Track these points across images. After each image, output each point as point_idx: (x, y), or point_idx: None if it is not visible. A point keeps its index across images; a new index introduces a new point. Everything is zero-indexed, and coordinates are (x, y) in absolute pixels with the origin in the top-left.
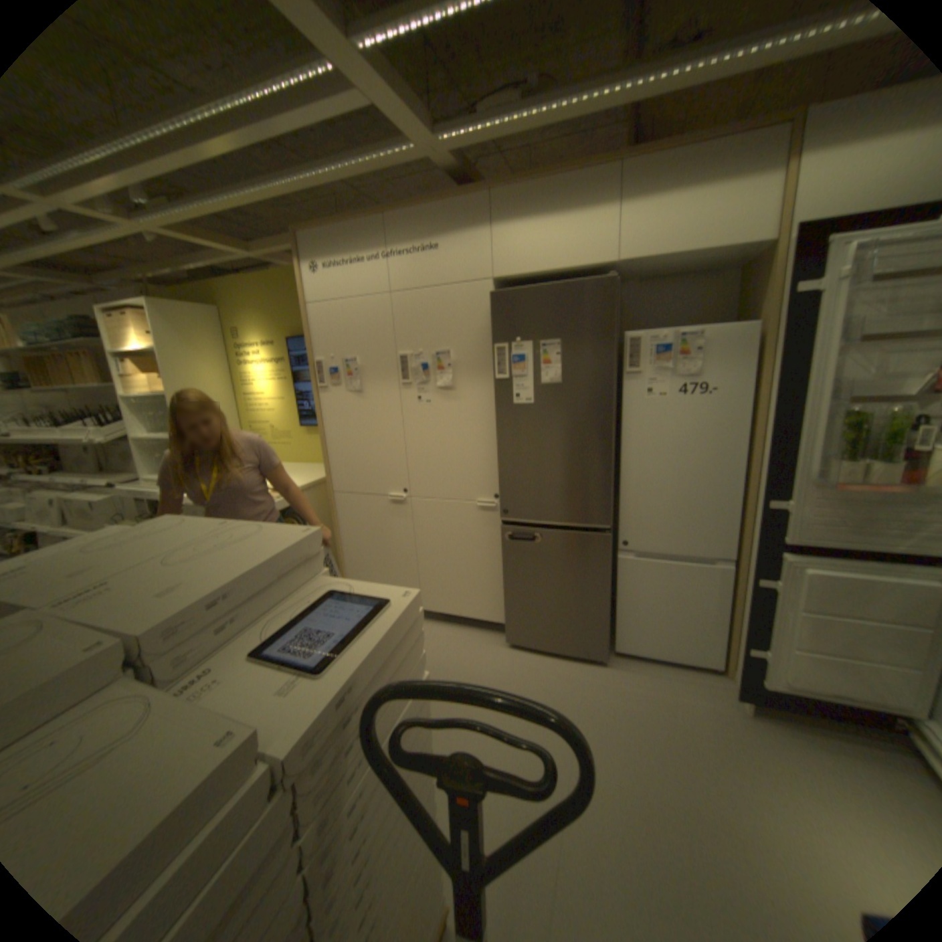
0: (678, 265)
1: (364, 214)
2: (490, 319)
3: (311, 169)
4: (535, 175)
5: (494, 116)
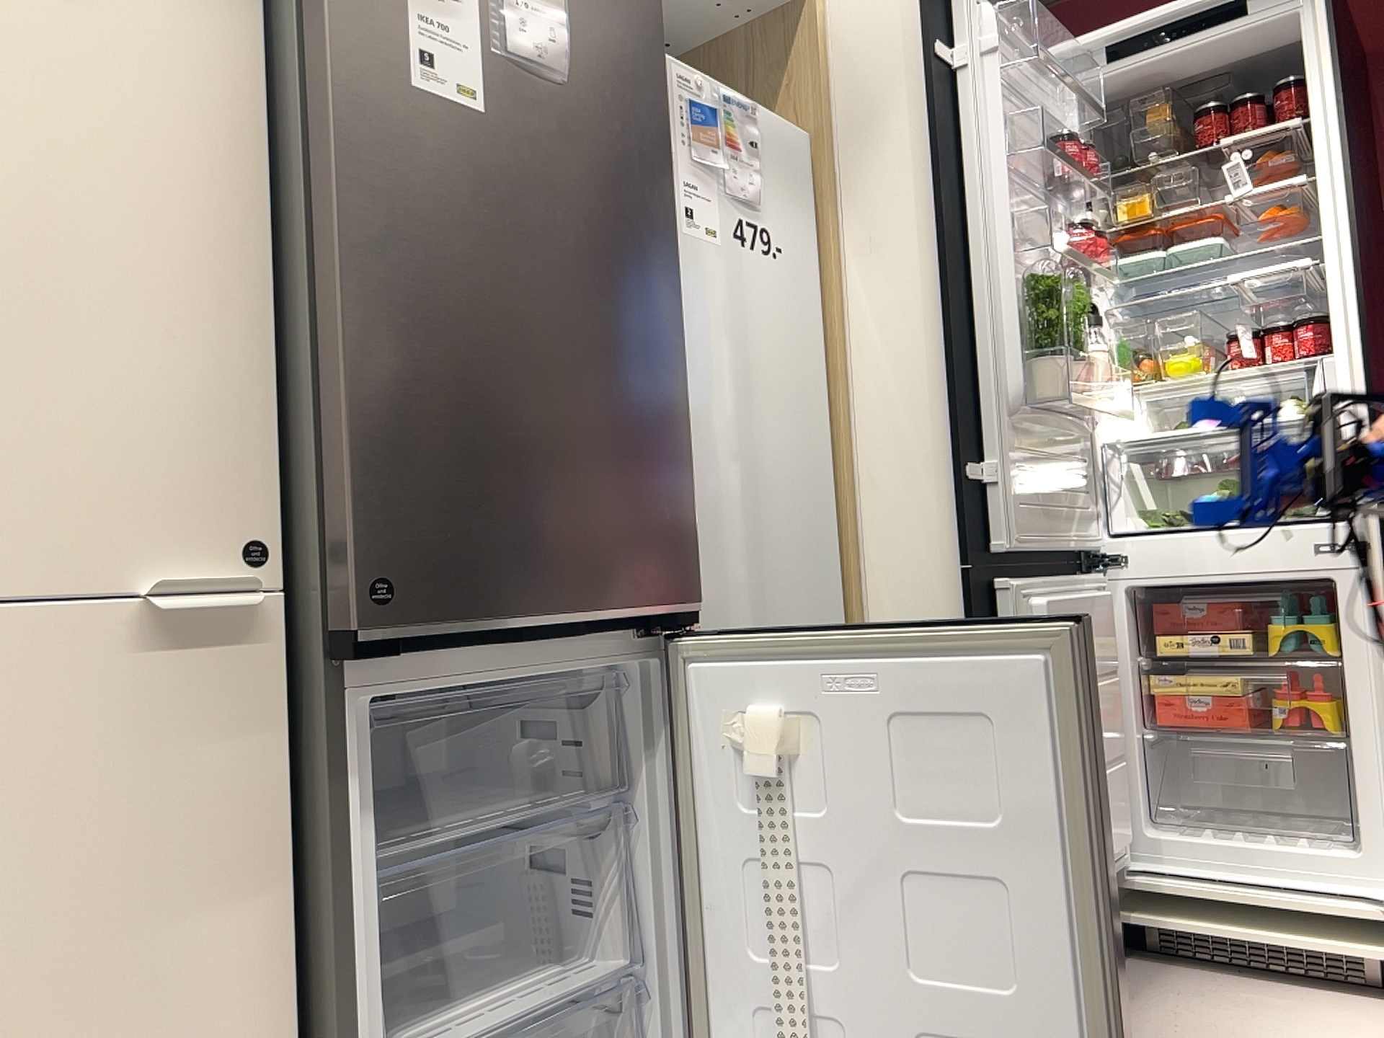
0: None
1: None
2: None
3: None
4: None
5: None
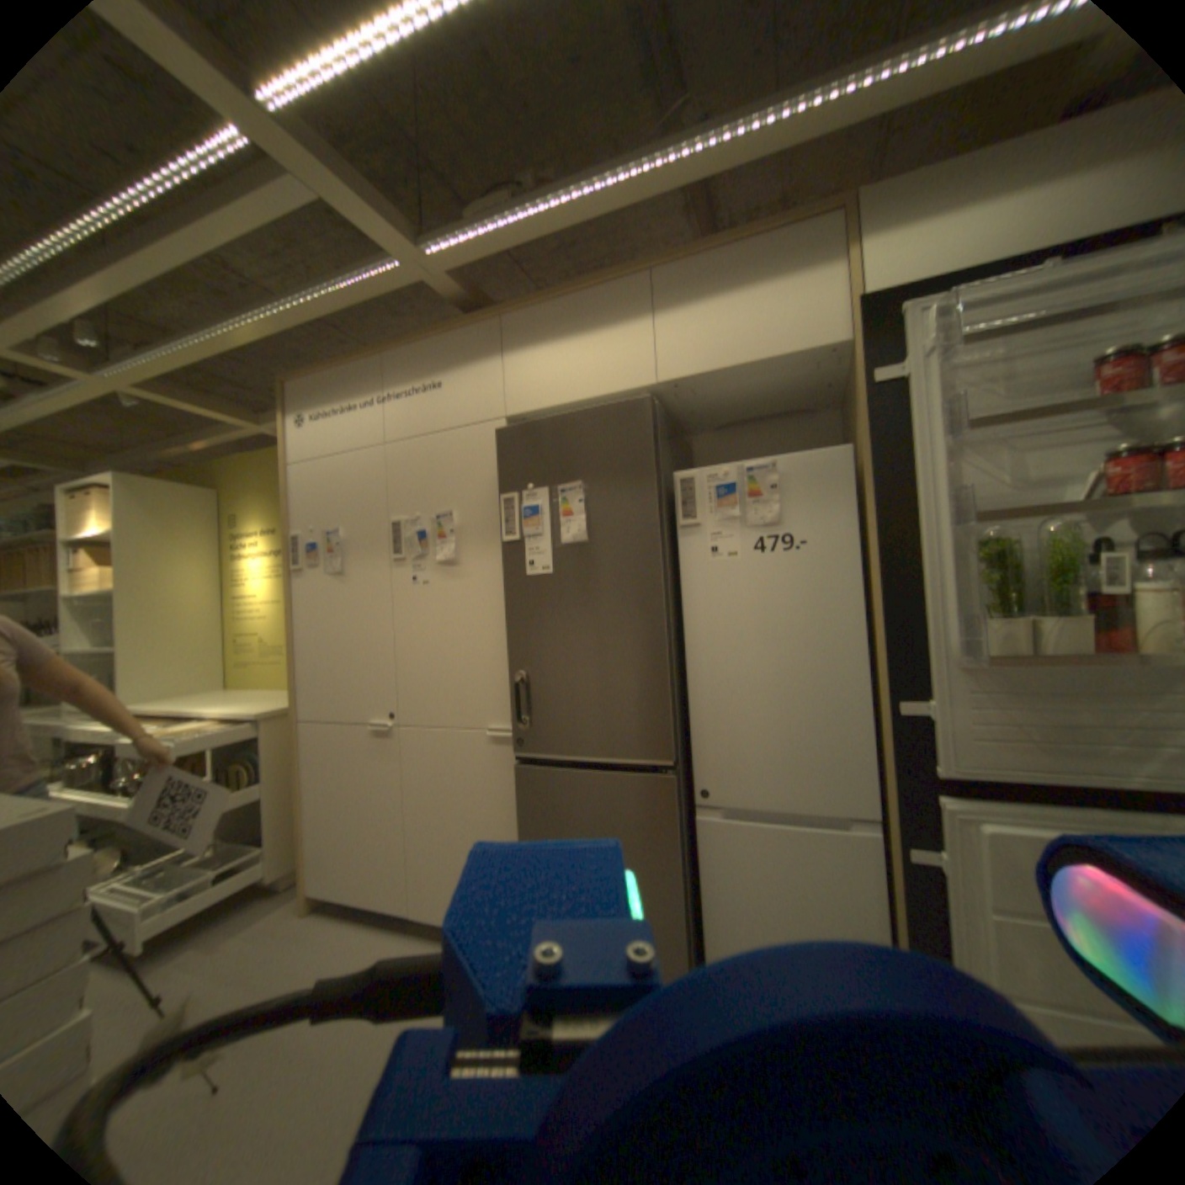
0: (745, 394)
1: (358, 356)
2: (502, 467)
3: (287, 301)
4: (549, 294)
5: (483, 222)
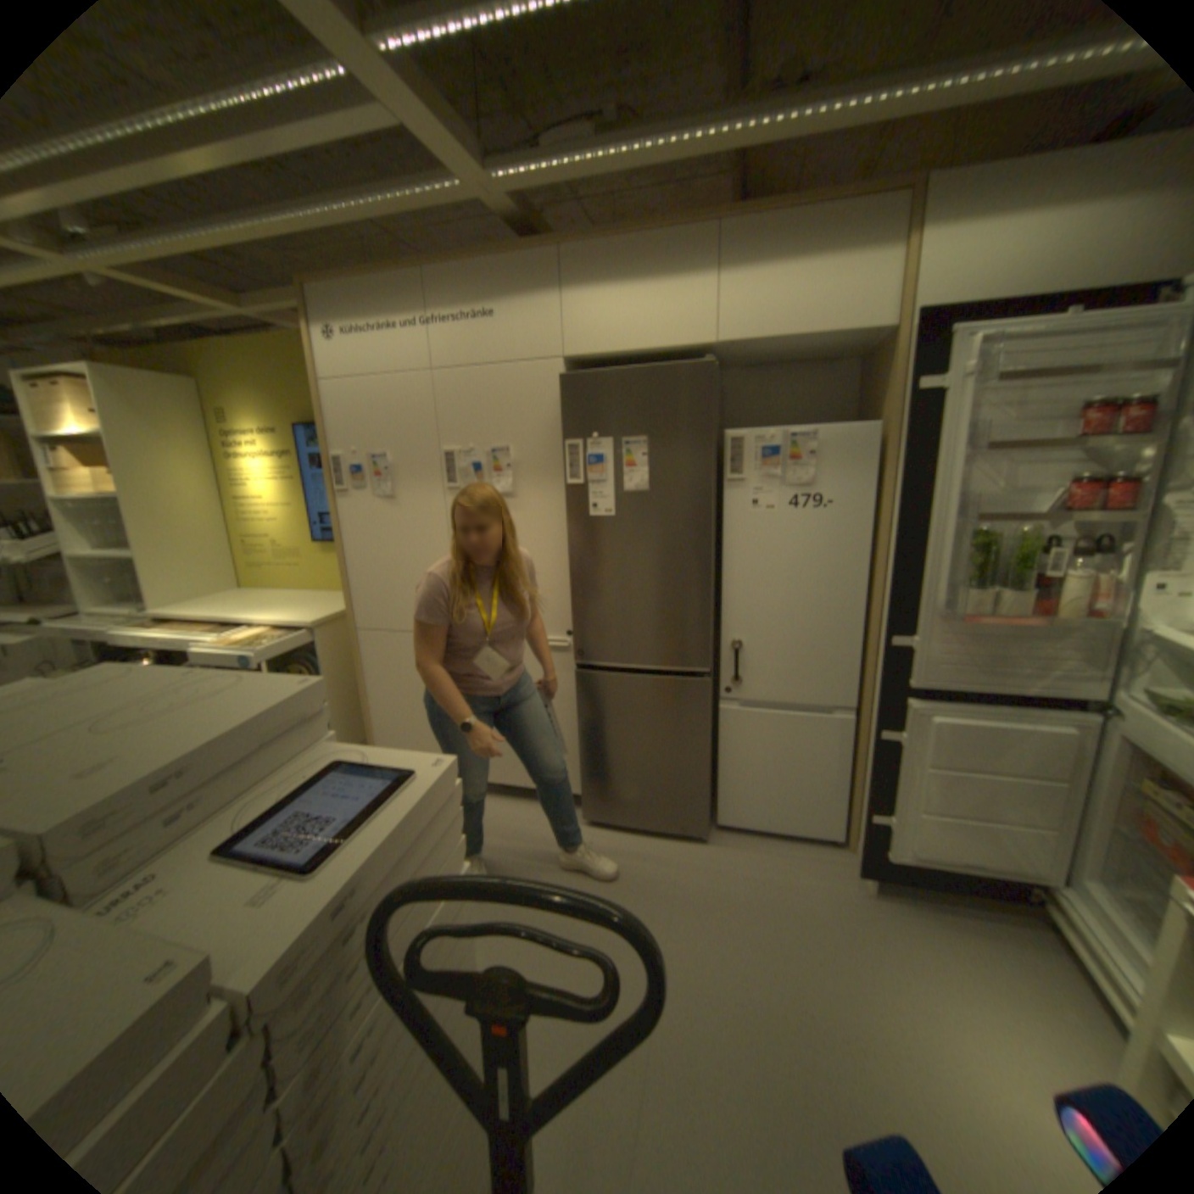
0: (788, 351)
1: (395, 267)
2: (560, 408)
3: (322, 203)
4: (614, 231)
5: (561, 154)
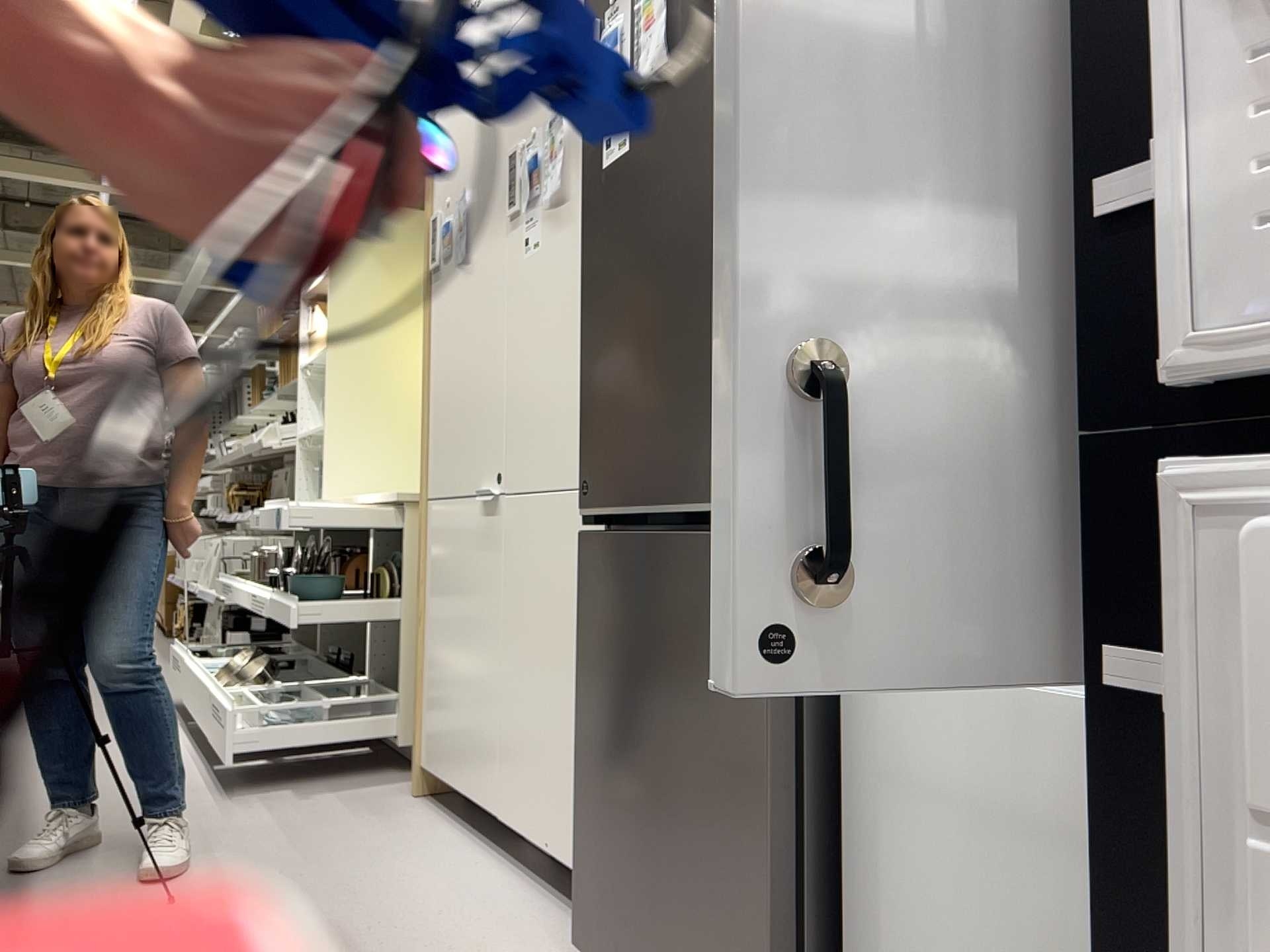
0: None
1: None
2: None
3: None
4: None
5: None
